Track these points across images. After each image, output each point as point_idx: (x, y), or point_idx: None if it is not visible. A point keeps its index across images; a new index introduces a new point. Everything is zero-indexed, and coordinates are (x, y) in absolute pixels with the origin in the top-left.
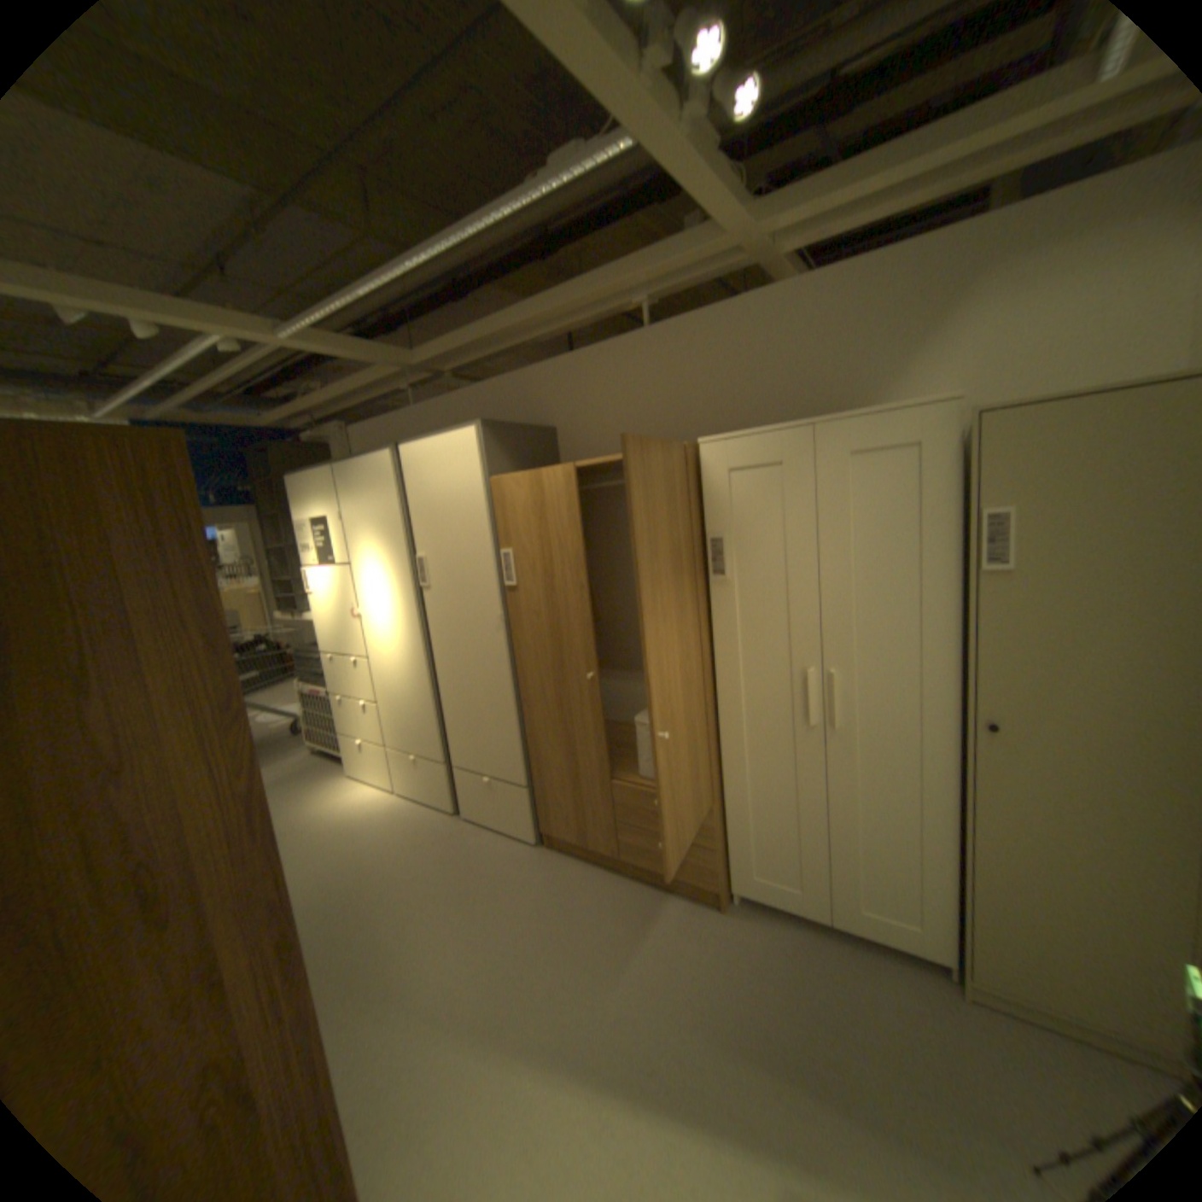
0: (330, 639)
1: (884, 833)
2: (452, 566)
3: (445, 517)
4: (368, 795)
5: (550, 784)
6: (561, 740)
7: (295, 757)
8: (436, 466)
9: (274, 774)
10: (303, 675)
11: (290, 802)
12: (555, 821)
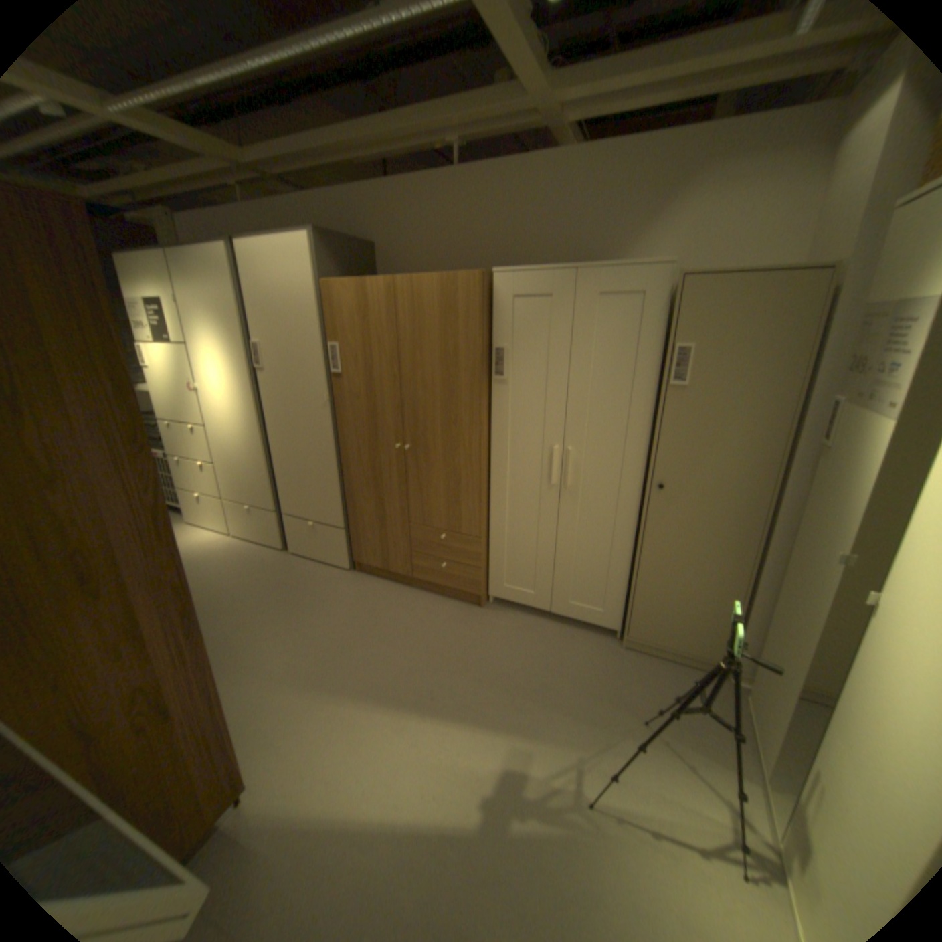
0: (166, 408)
1: (589, 553)
2: (284, 352)
3: (277, 308)
4: (206, 537)
5: (362, 525)
6: (373, 493)
7: None
8: (270, 262)
9: None
10: None
11: None
12: (365, 552)
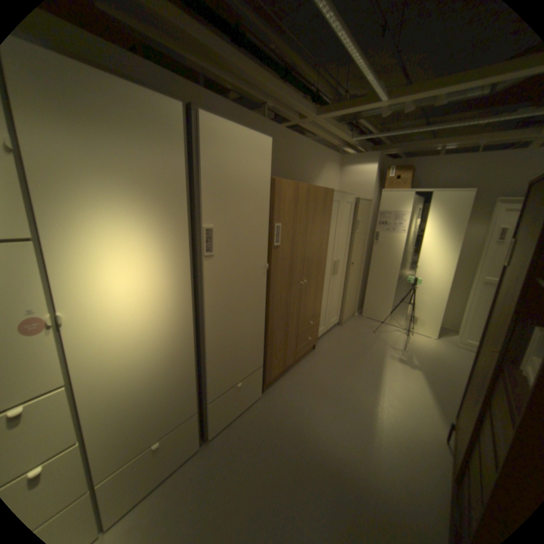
0: None
1: (336, 298)
2: (238, 234)
3: (239, 193)
4: None
5: (274, 351)
6: (283, 322)
7: None
8: (239, 149)
9: None
10: None
11: None
12: (273, 369)
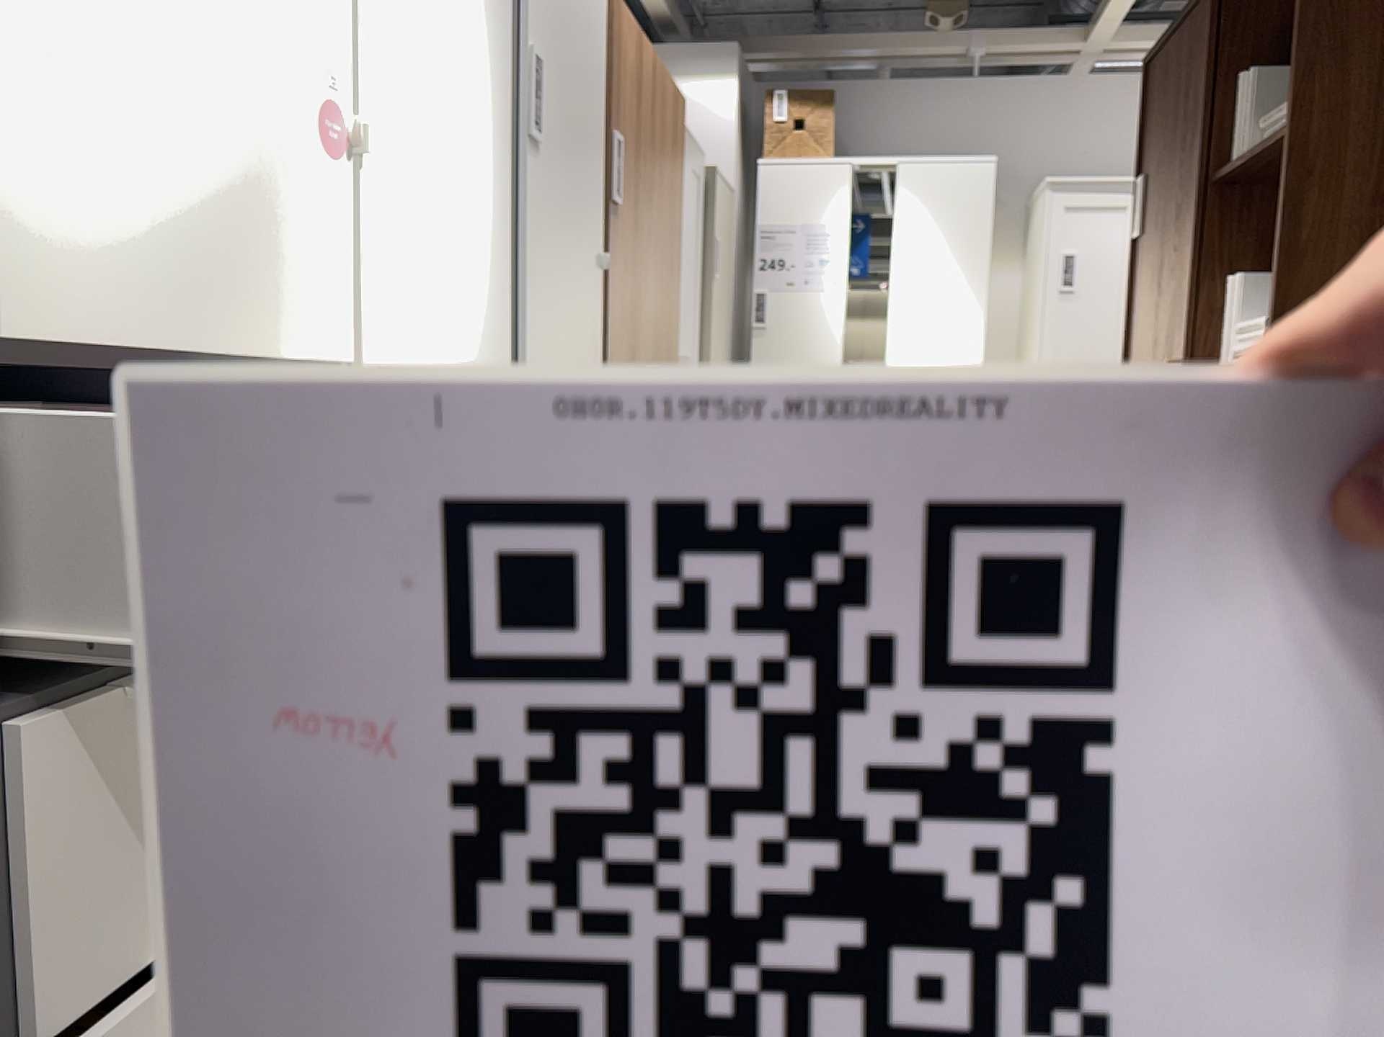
0: (83, 216)
1: None
2: (563, 109)
3: None
4: None
5: None
6: None
7: None
8: None
9: None
10: None
11: None
12: None
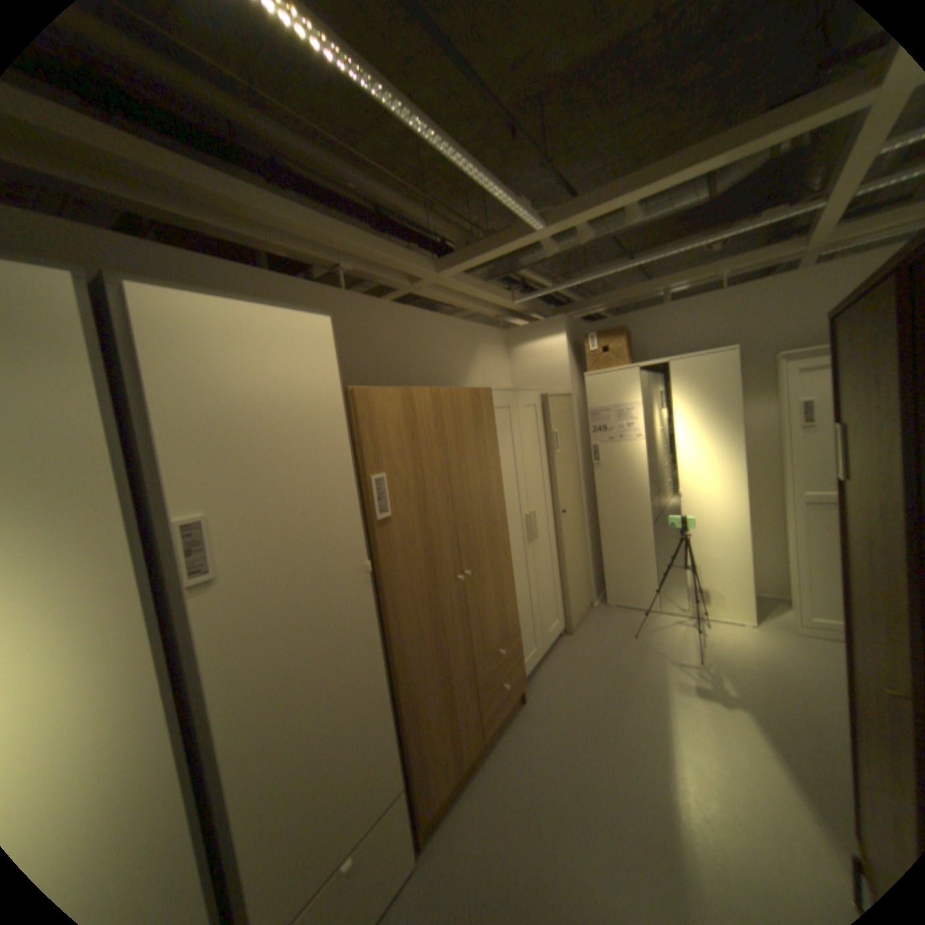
0: None
1: (547, 584)
2: (278, 517)
3: (264, 434)
4: None
5: (428, 745)
6: (436, 674)
7: None
8: (249, 347)
9: None
10: None
11: None
12: (434, 789)
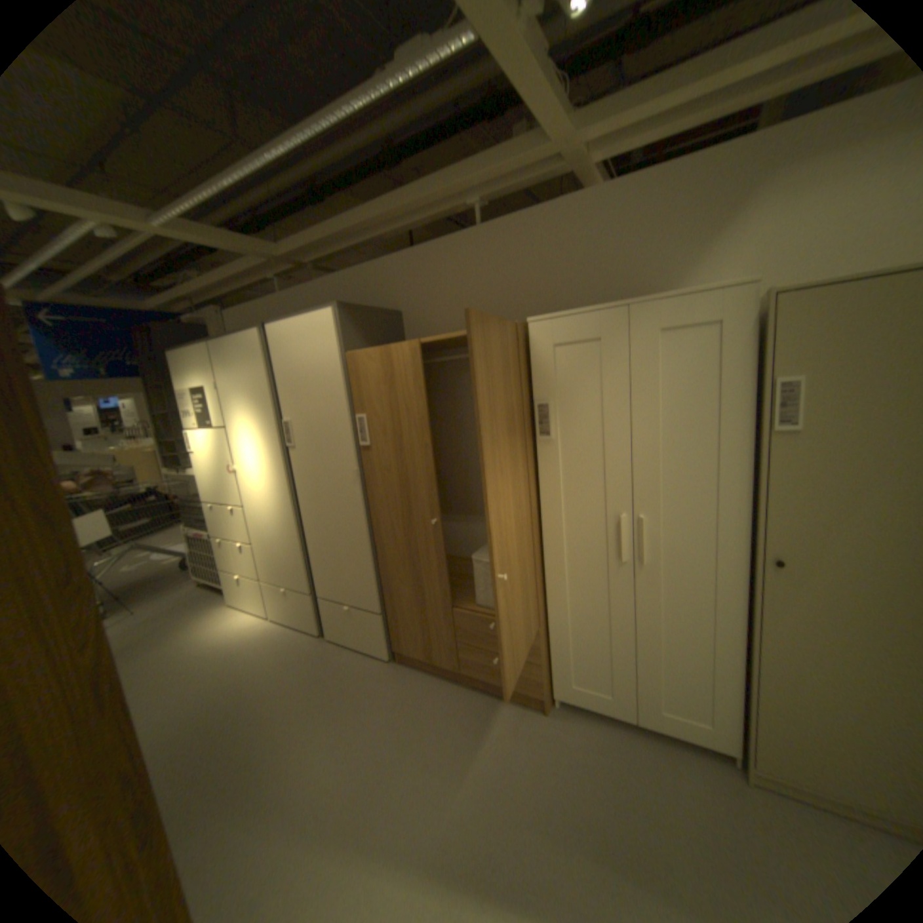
0: (208, 491)
1: (683, 649)
2: (313, 428)
3: (305, 385)
4: (244, 621)
5: (400, 611)
6: (409, 574)
7: (182, 589)
8: (297, 341)
9: (163, 605)
10: (187, 520)
11: (176, 629)
12: (405, 641)
